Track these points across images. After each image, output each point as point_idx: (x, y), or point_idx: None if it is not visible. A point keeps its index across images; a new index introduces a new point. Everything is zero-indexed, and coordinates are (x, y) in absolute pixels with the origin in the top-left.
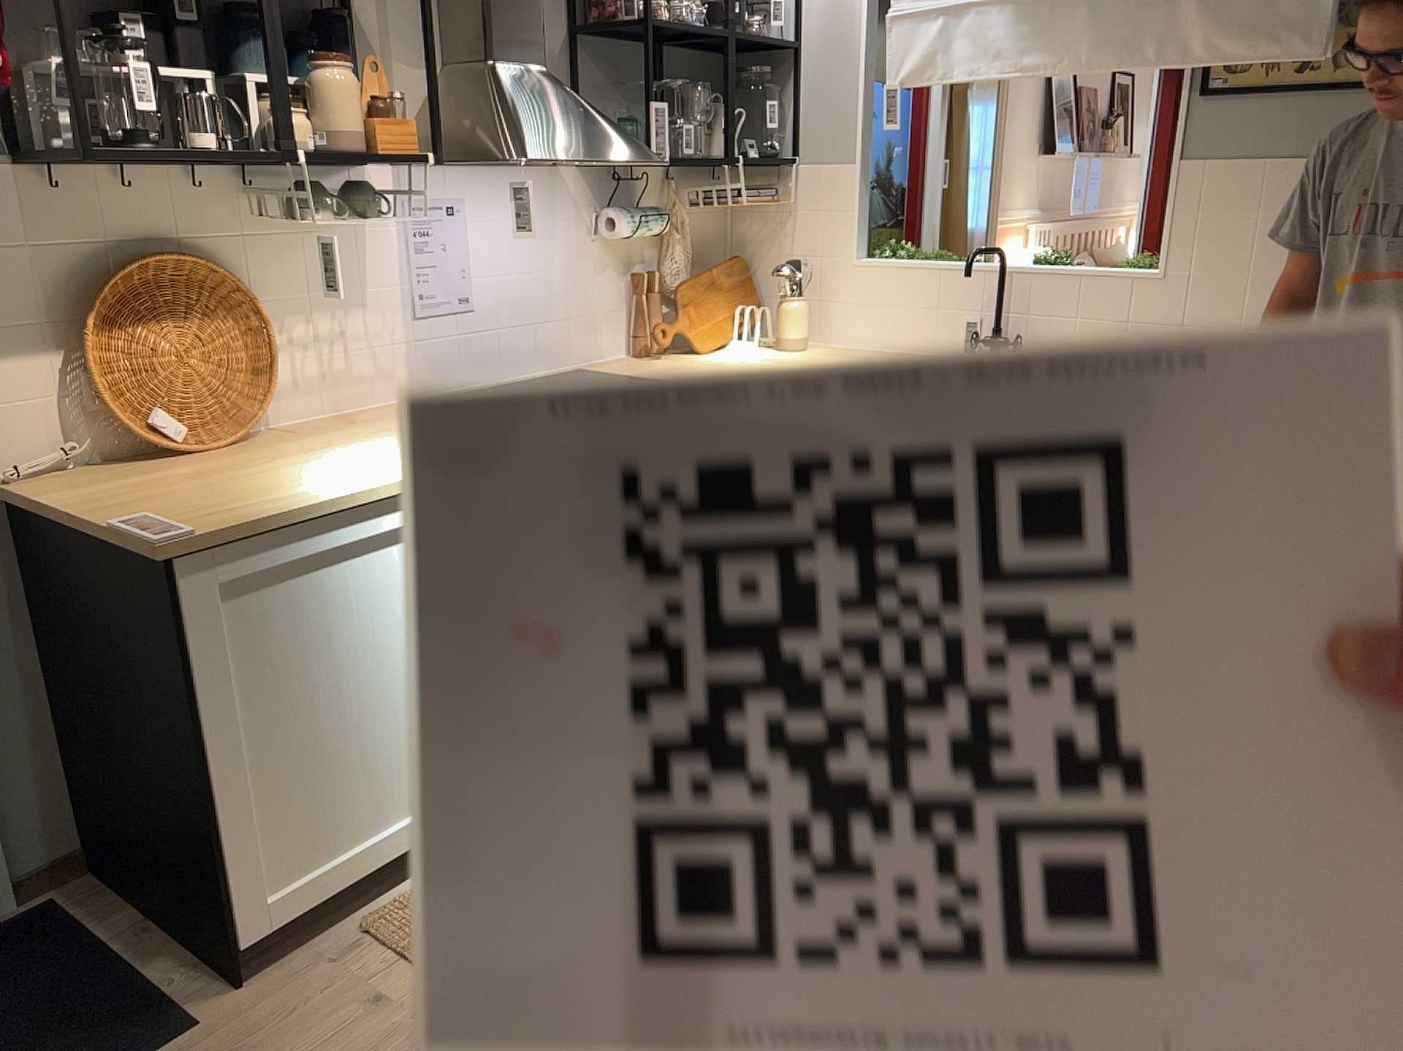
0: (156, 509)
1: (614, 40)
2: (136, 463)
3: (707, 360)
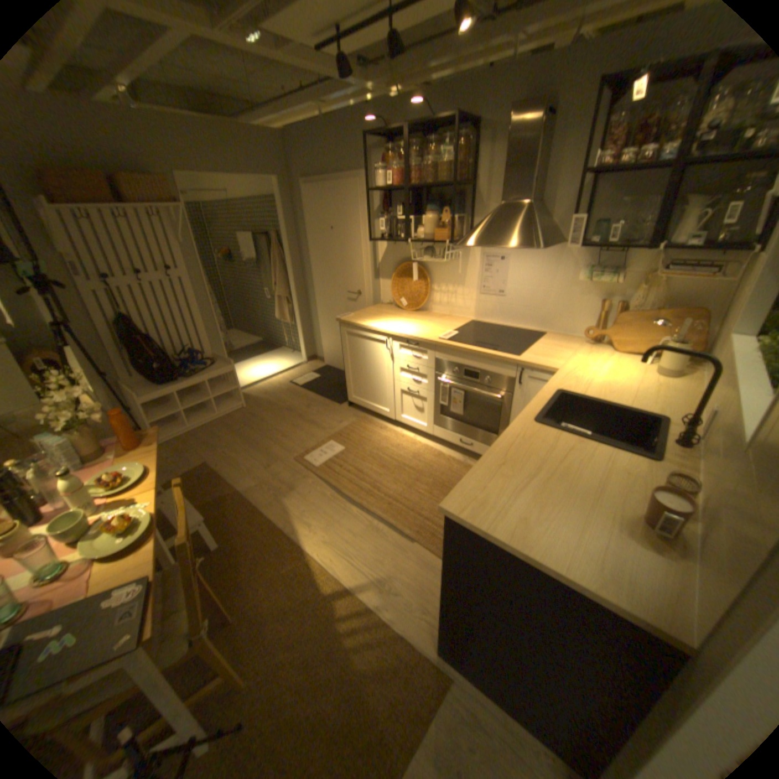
0: (360, 314)
1: (631, 172)
2: (398, 308)
3: (598, 354)
